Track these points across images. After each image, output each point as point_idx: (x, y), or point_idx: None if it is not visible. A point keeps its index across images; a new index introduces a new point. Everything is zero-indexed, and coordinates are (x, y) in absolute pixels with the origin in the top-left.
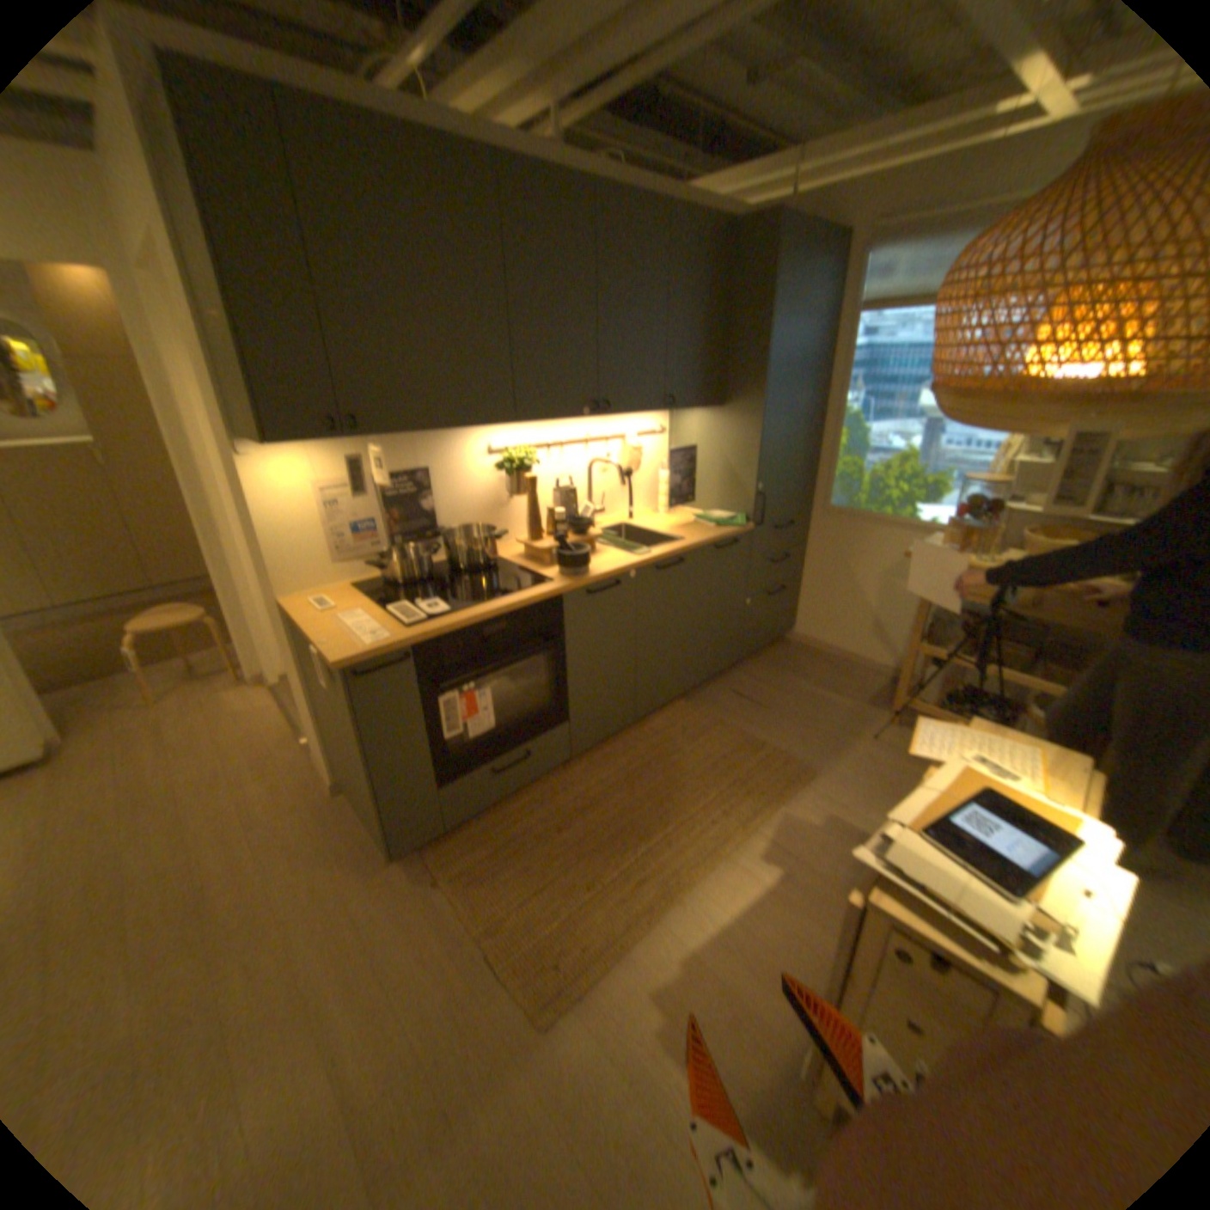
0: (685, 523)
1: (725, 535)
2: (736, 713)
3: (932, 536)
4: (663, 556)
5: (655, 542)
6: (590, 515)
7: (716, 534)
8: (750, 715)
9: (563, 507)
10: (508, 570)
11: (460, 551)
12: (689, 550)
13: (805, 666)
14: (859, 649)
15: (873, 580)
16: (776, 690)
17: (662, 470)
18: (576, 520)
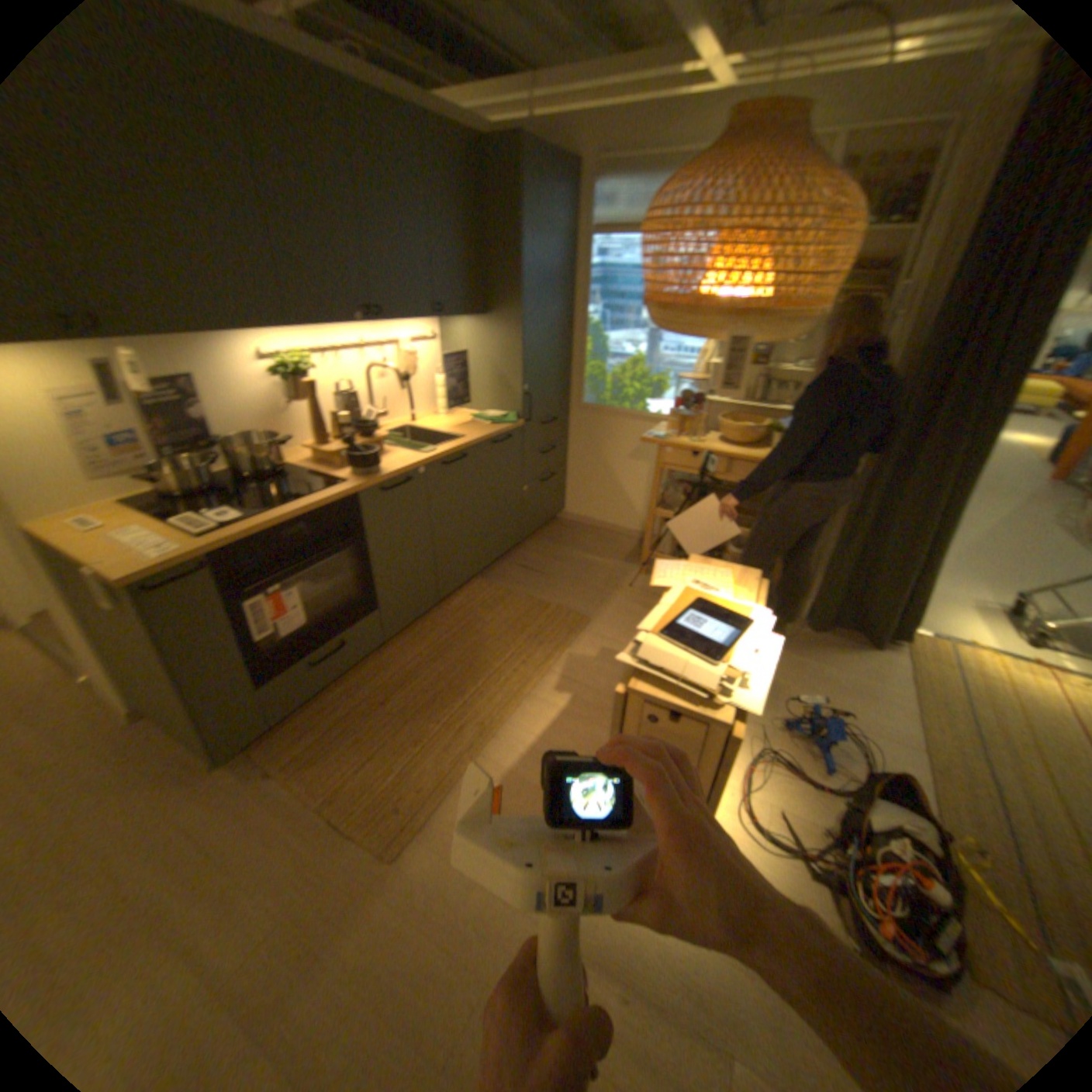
0: (464, 421)
1: (500, 430)
2: (523, 582)
3: (658, 425)
4: (448, 452)
5: (439, 440)
6: (374, 418)
7: (492, 430)
8: (534, 582)
9: (346, 410)
10: (298, 473)
11: (243, 456)
12: (470, 445)
13: (574, 538)
14: (613, 520)
15: (619, 463)
16: (553, 559)
17: (437, 373)
18: (361, 421)
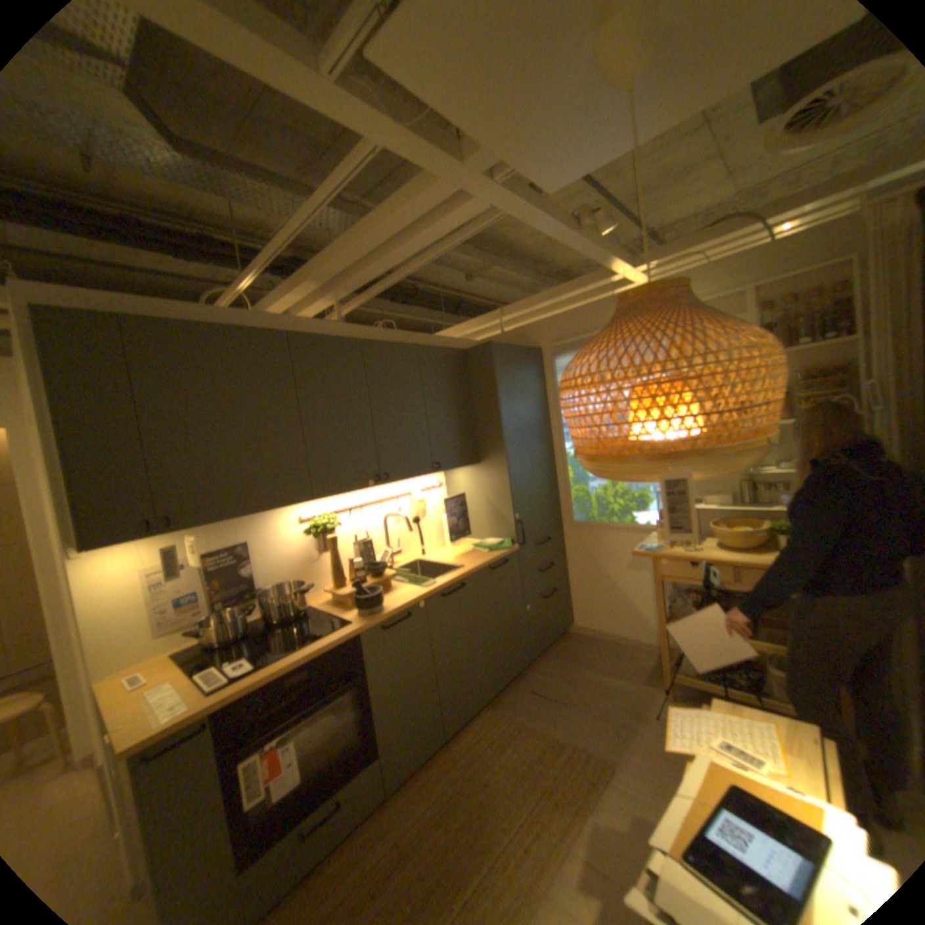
0: (465, 550)
1: (496, 556)
2: (535, 714)
3: (650, 534)
4: (447, 583)
5: (442, 570)
6: (388, 556)
7: (489, 557)
8: (547, 714)
9: (364, 554)
10: (315, 617)
11: (271, 607)
12: (467, 575)
13: (587, 655)
14: (626, 633)
15: (619, 573)
16: (567, 683)
17: (443, 512)
18: (373, 563)
